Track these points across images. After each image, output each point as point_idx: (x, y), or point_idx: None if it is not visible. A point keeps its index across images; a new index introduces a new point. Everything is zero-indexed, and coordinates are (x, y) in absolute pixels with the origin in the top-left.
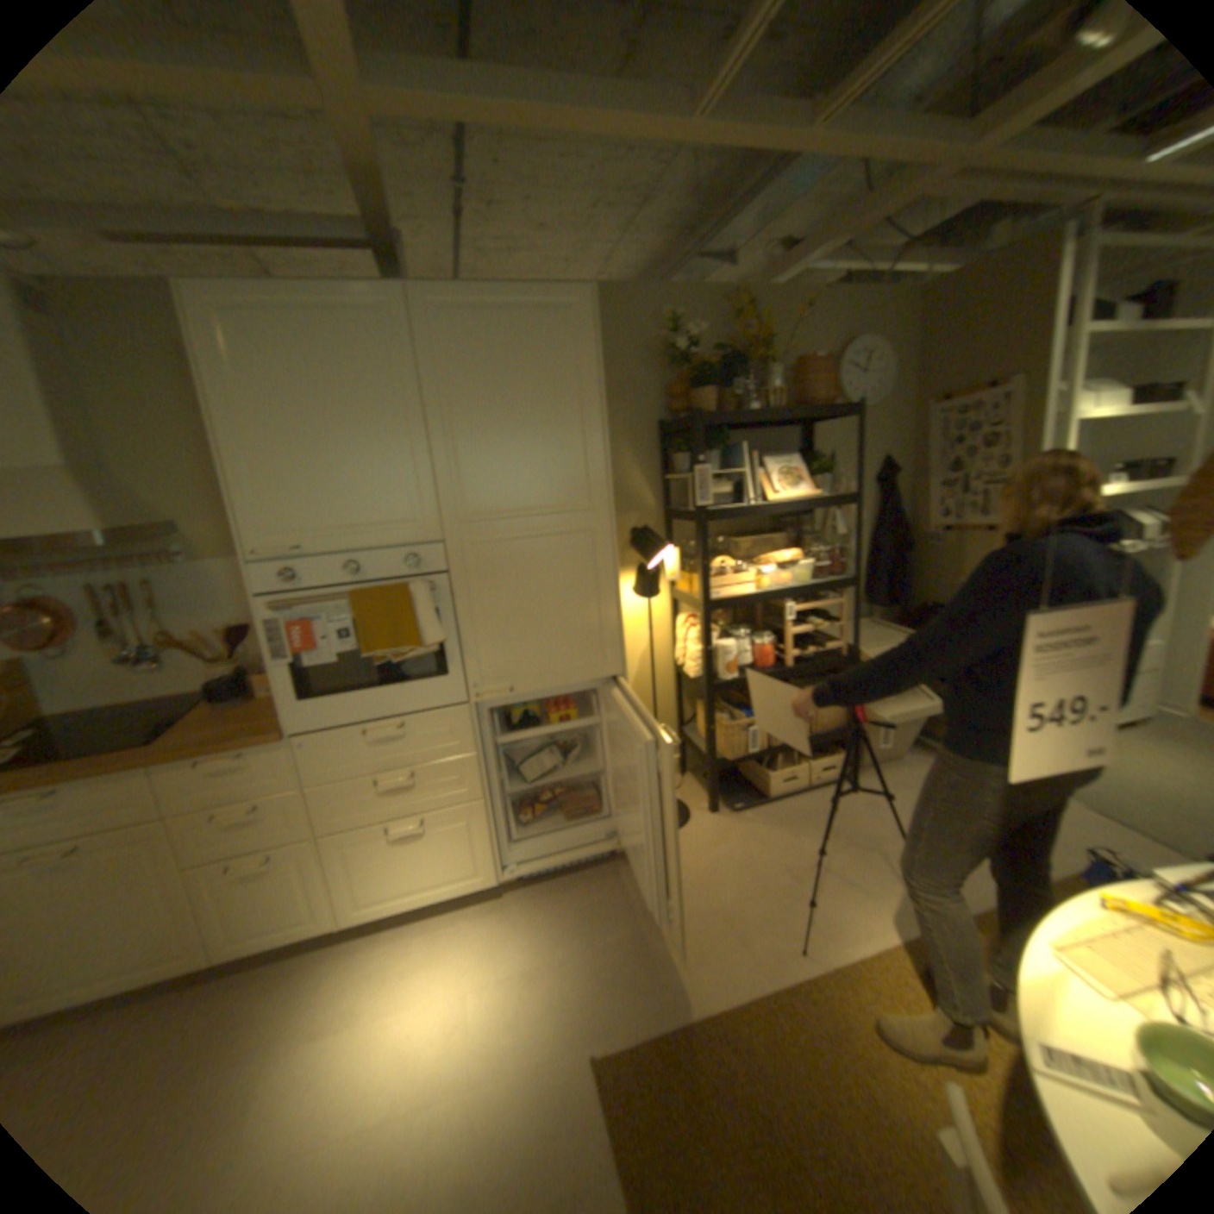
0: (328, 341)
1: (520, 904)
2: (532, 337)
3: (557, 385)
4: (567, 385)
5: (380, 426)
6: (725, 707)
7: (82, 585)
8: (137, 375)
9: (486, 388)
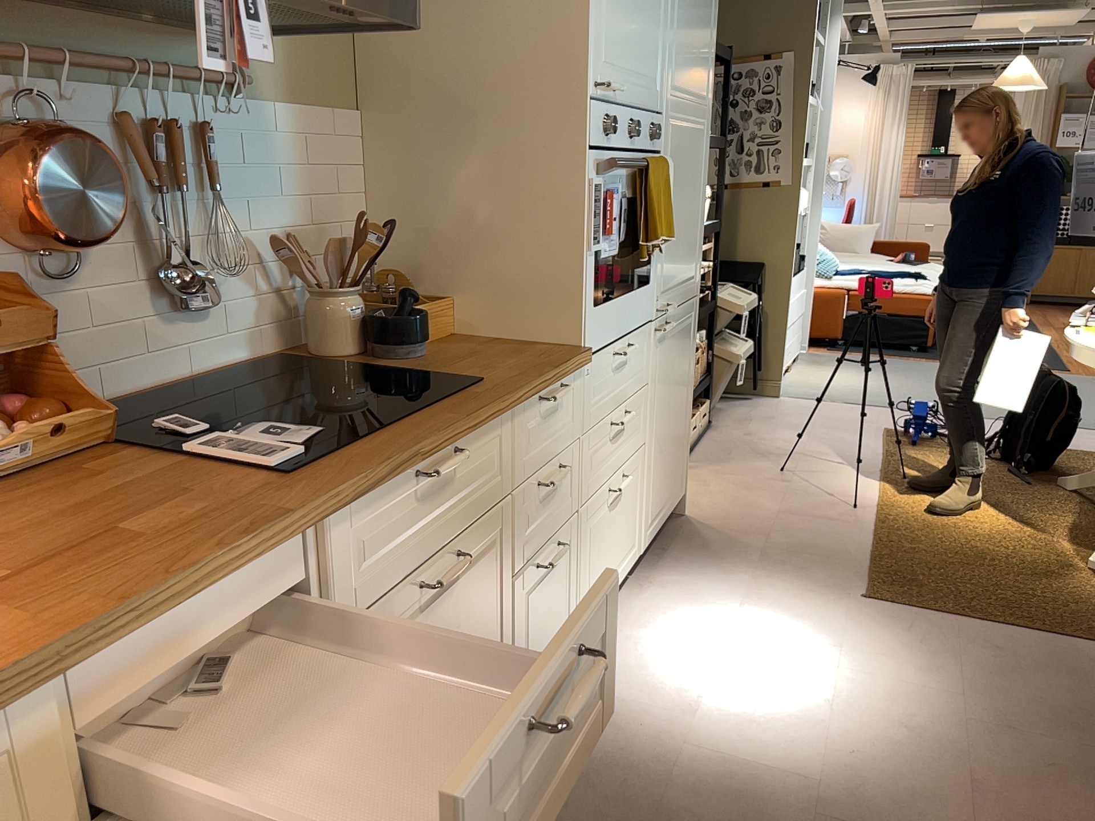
0: None
1: (651, 572)
2: None
3: None
4: None
5: None
6: None
7: (105, 114)
8: None
9: None
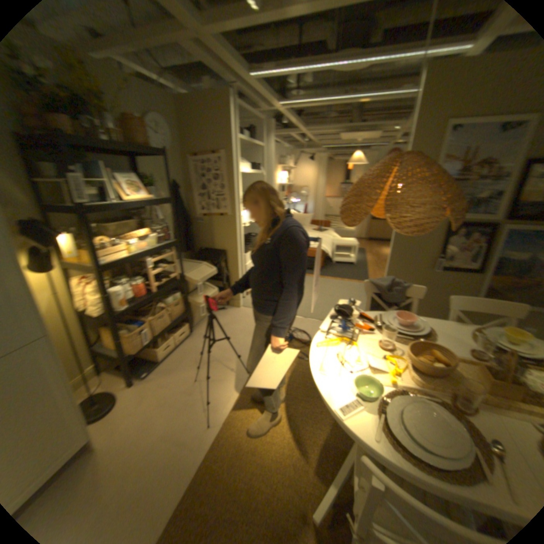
0: None
1: None
2: None
3: None
4: None
5: None
6: (119, 327)
7: None
8: None
9: None
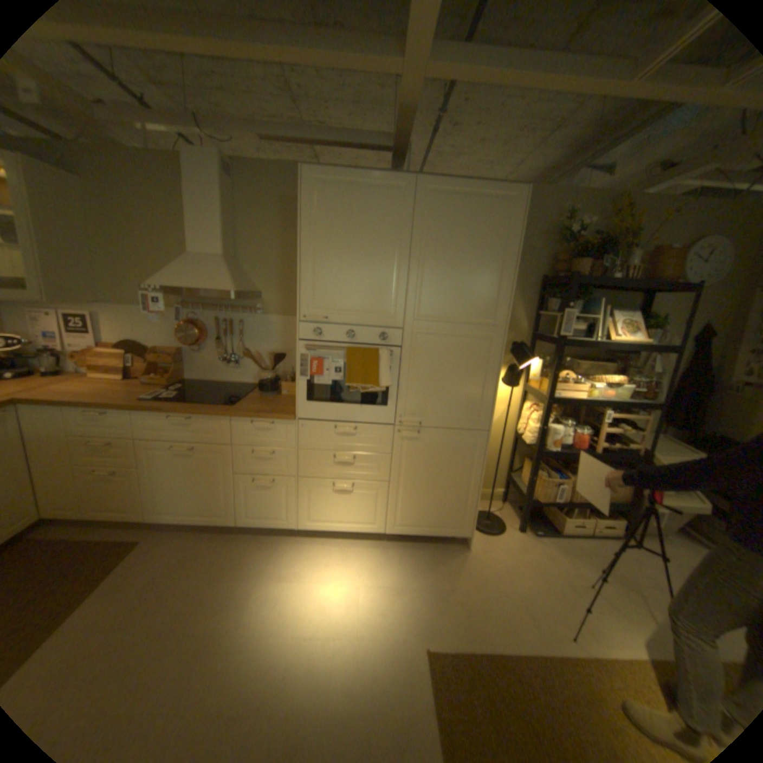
0: (367, 206)
1: (394, 548)
2: (483, 215)
3: (491, 246)
4: (497, 246)
5: (383, 257)
6: (545, 468)
7: (213, 317)
8: (260, 212)
9: (448, 243)
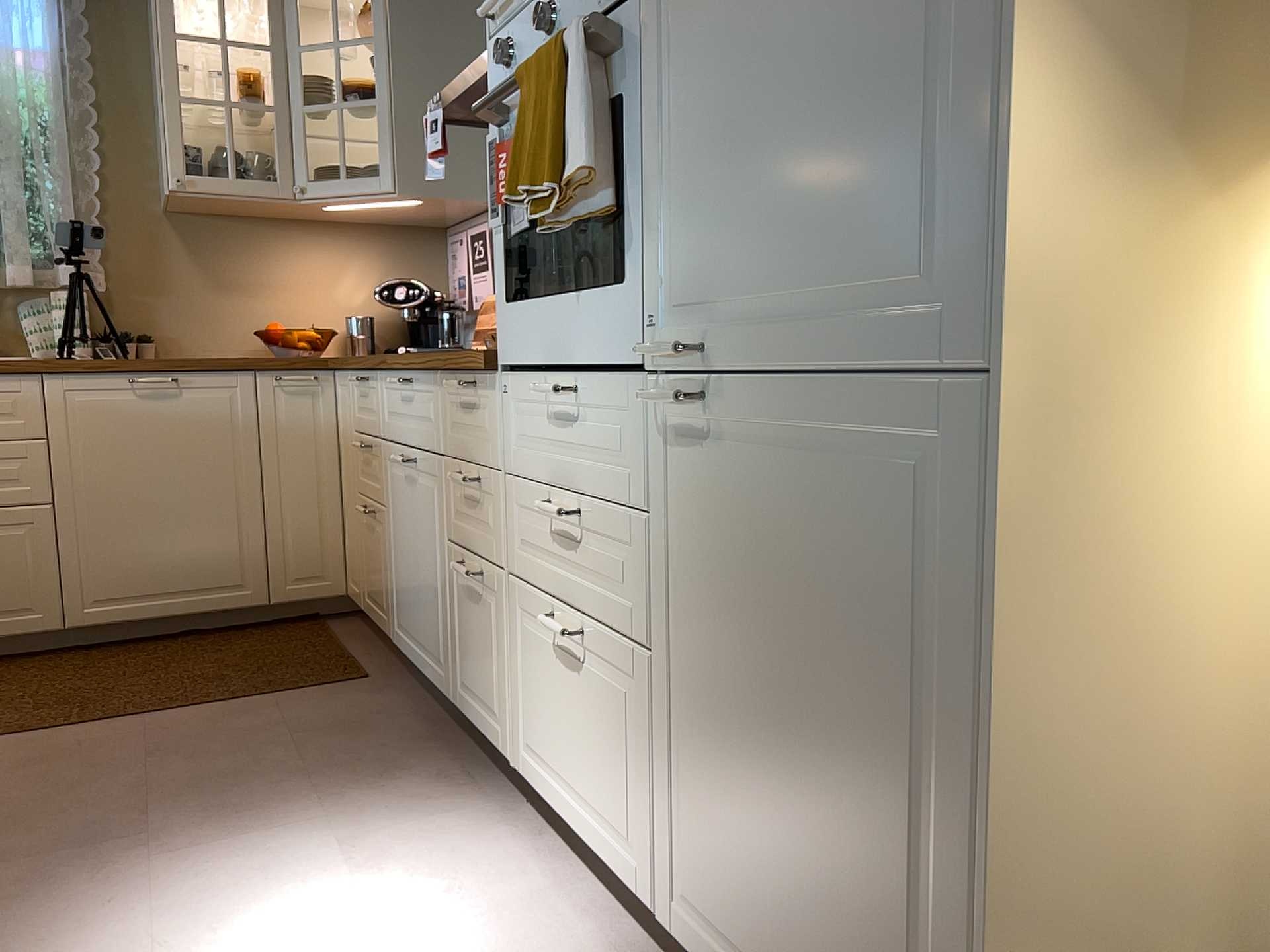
0: None
1: None
2: None
3: None
4: None
5: None
6: None
7: None
8: None
9: None
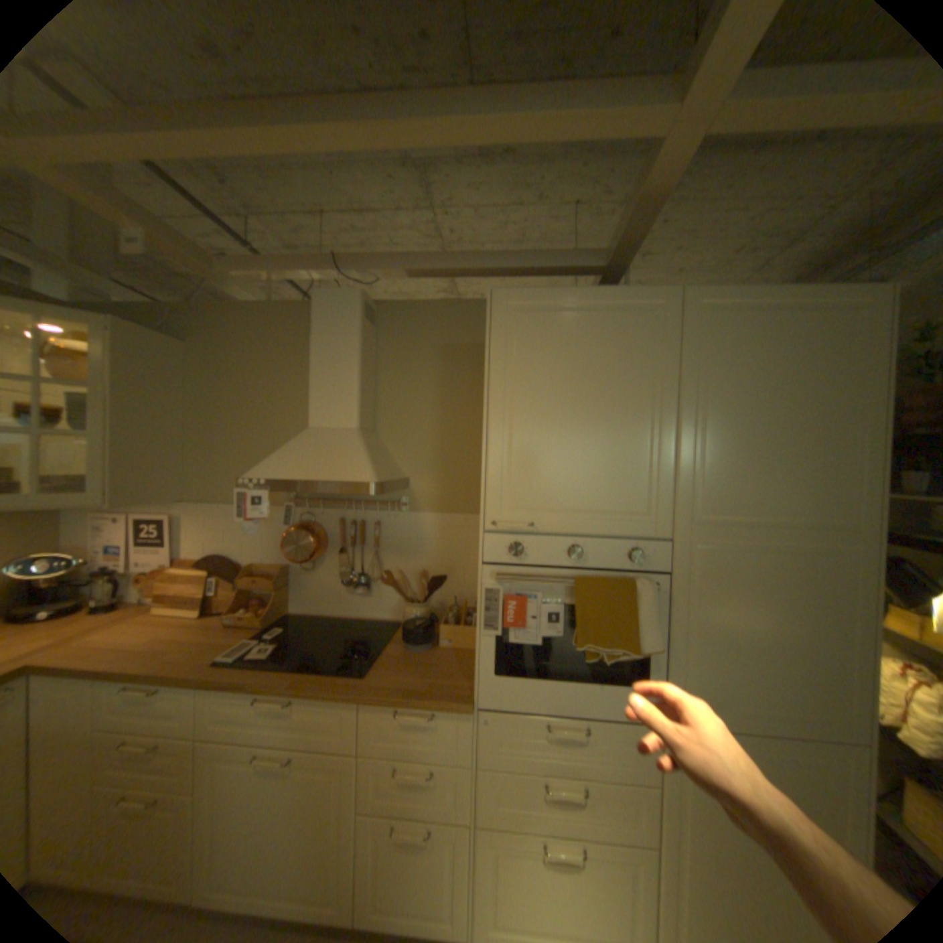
0: (601, 339)
1: None
2: (812, 338)
3: (834, 388)
4: (847, 388)
5: (632, 418)
6: None
7: (337, 519)
8: (413, 368)
9: (750, 387)
